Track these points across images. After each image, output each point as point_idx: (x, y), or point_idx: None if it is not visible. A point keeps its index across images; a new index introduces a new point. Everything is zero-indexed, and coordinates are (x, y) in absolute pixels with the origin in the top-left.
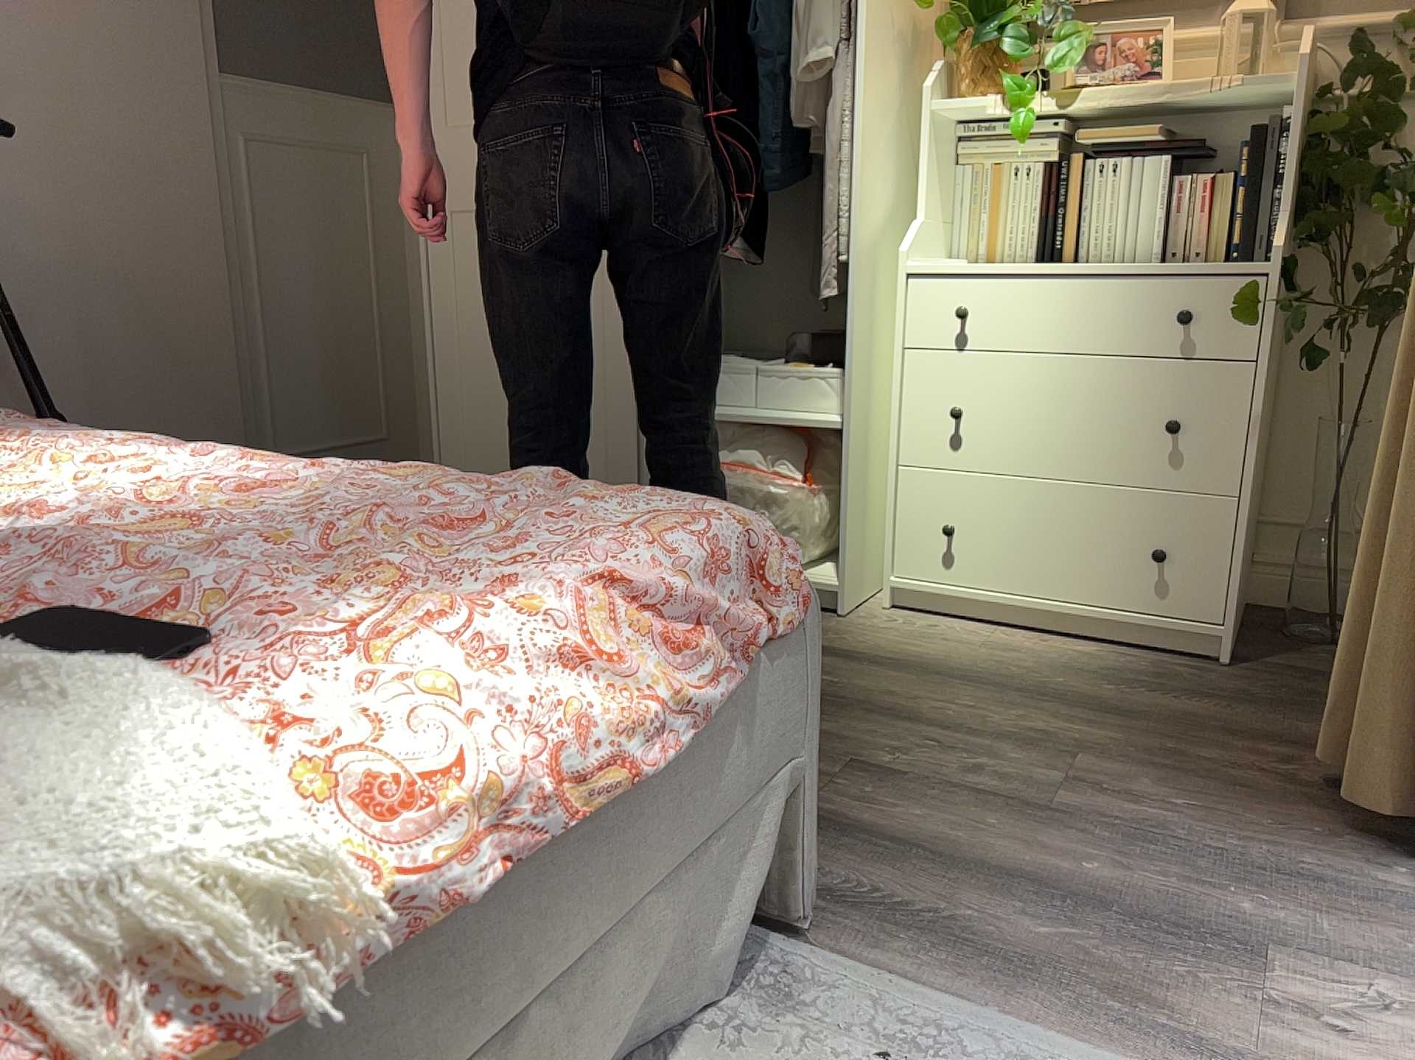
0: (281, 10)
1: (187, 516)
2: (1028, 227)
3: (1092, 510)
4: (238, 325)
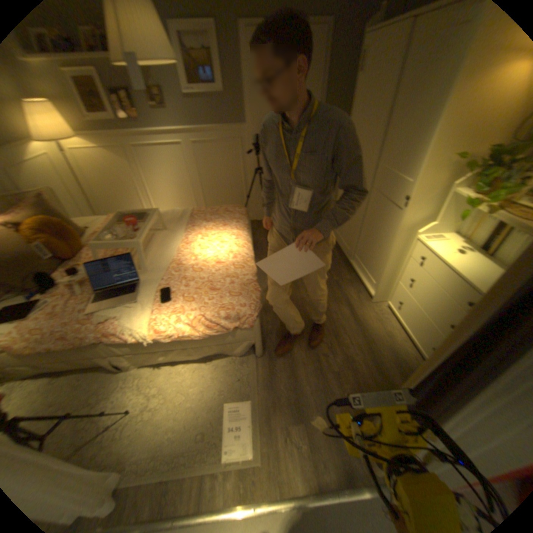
0: (343, 96)
1: (210, 263)
2: (485, 235)
3: (429, 326)
4: None
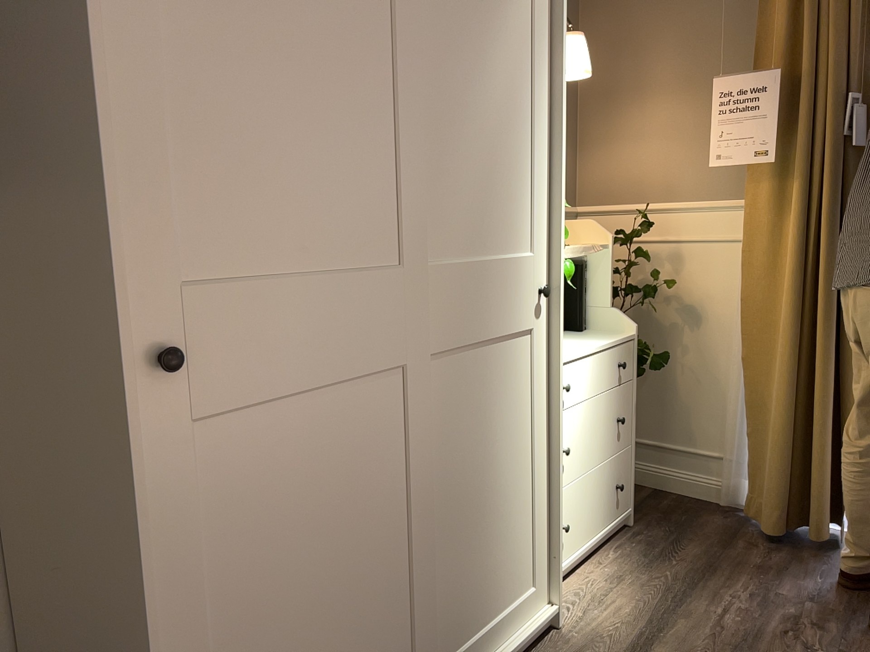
0: None
1: None
2: None
3: (601, 478)
4: None
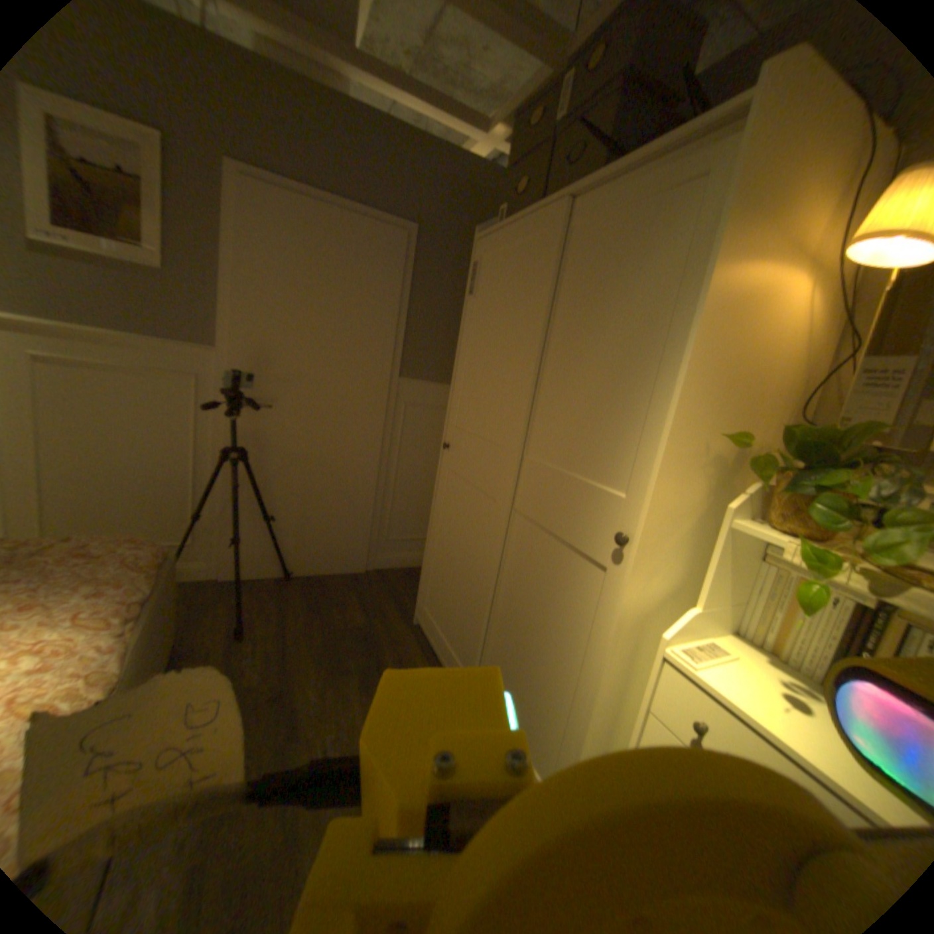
0: (436, 349)
1: None
2: (820, 648)
3: None
4: (378, 483)
